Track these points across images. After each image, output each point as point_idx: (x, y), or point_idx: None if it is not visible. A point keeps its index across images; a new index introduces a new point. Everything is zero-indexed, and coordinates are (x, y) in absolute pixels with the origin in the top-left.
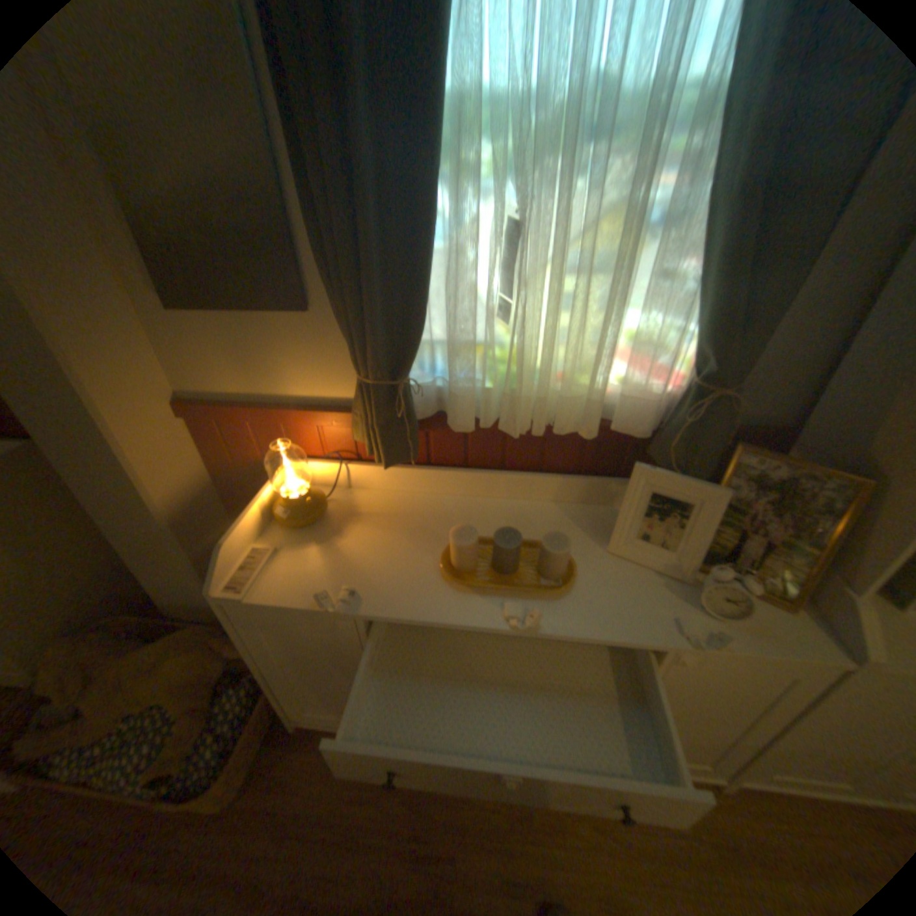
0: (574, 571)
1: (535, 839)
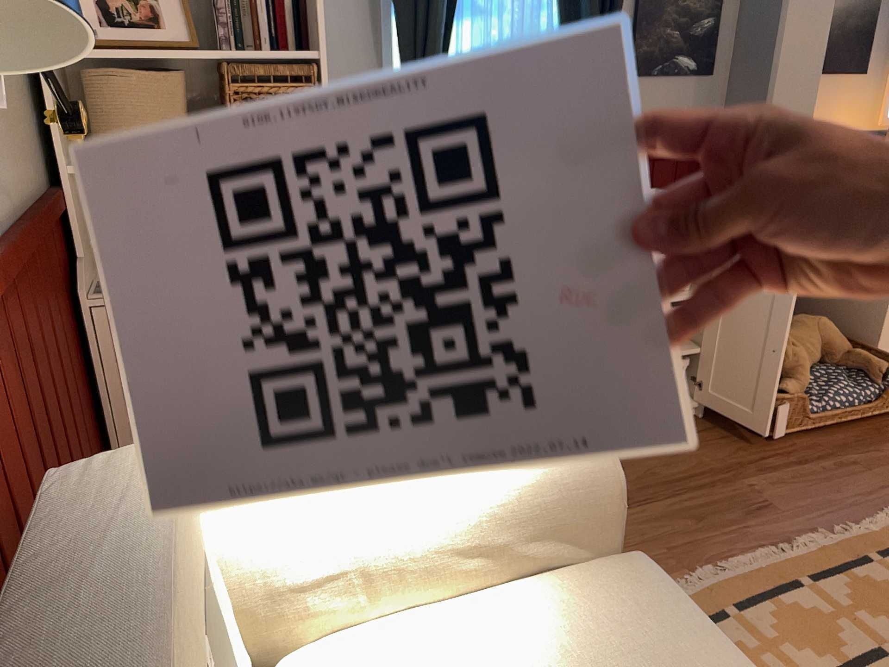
0: None
1: None
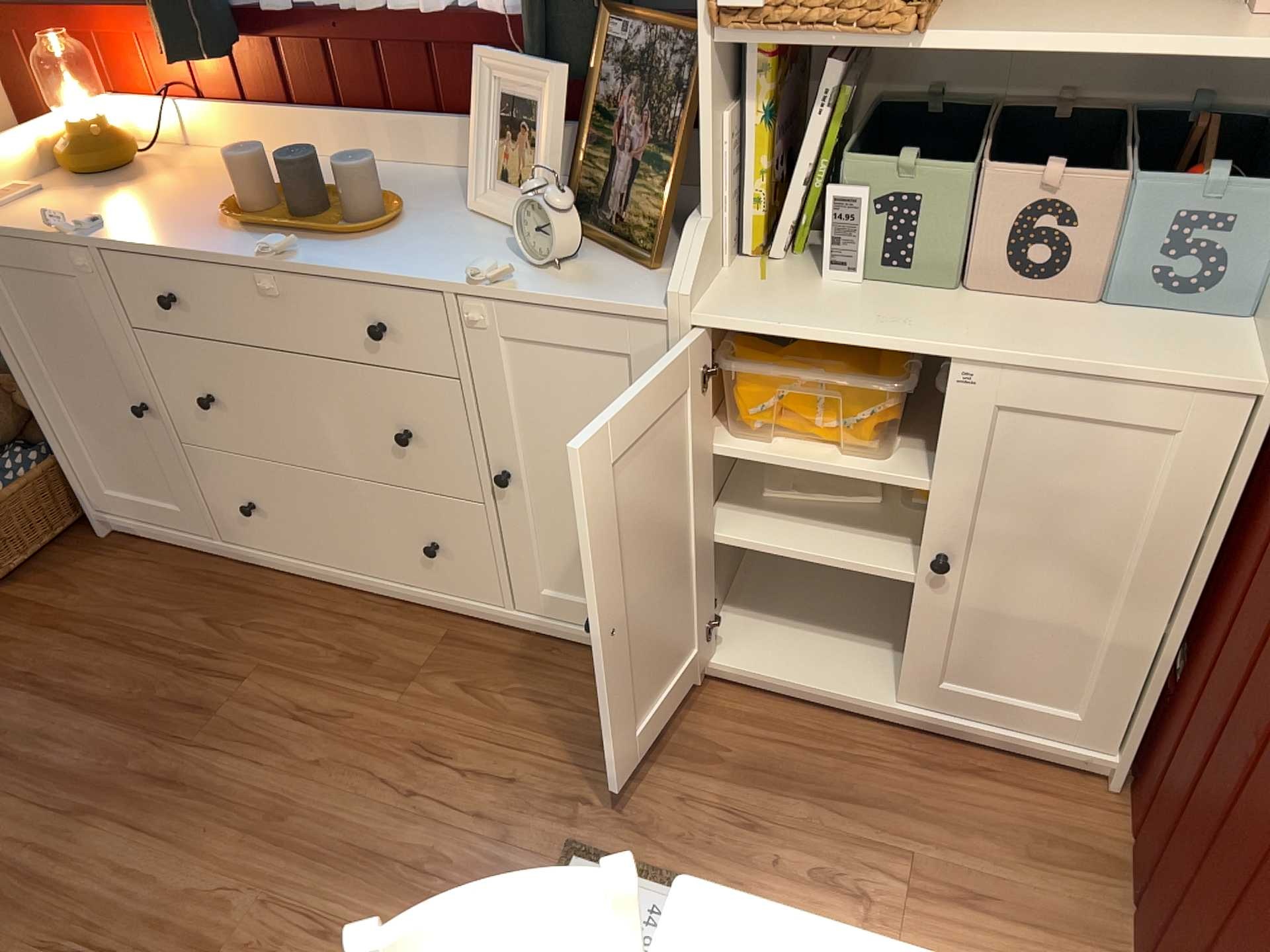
0: (391, 215)
1: (366, 678)
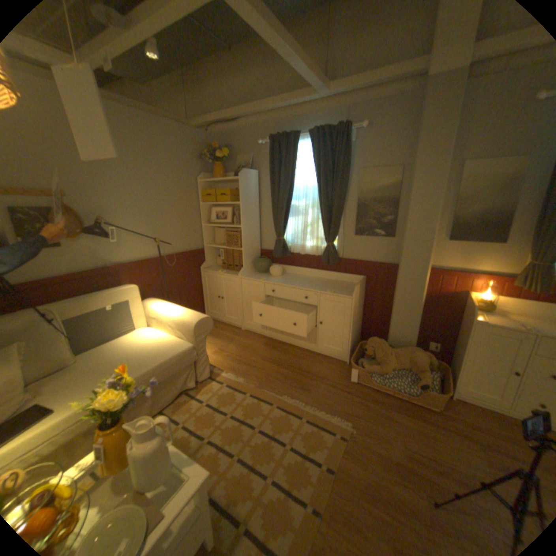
0: None
1: None
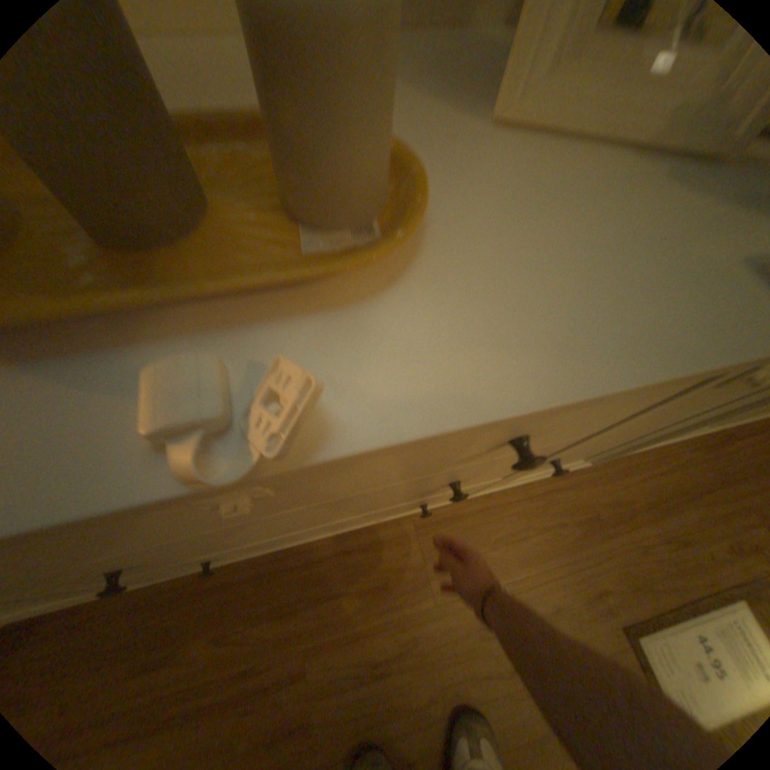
0: (417, 174)
1: (396, 602)
